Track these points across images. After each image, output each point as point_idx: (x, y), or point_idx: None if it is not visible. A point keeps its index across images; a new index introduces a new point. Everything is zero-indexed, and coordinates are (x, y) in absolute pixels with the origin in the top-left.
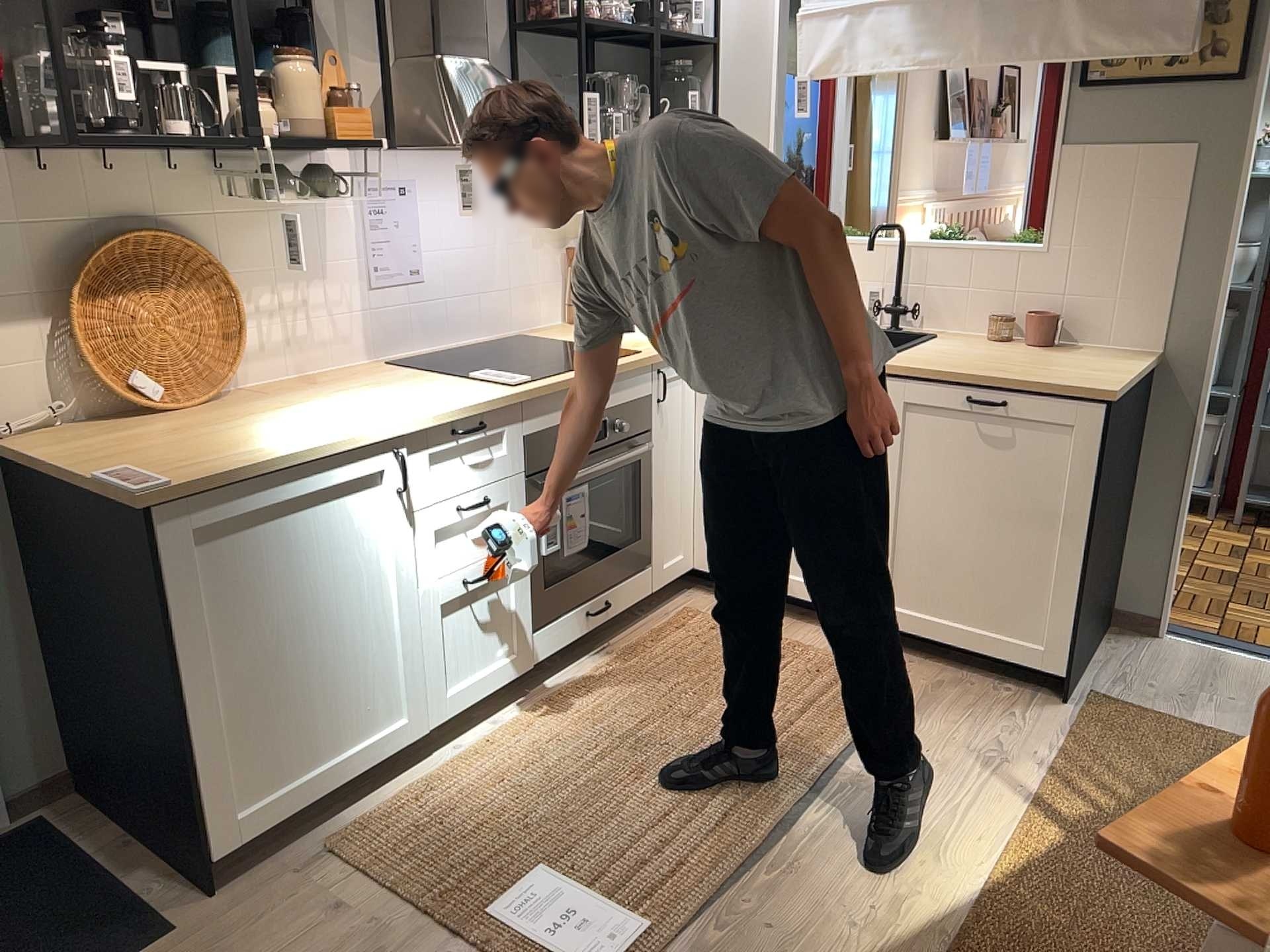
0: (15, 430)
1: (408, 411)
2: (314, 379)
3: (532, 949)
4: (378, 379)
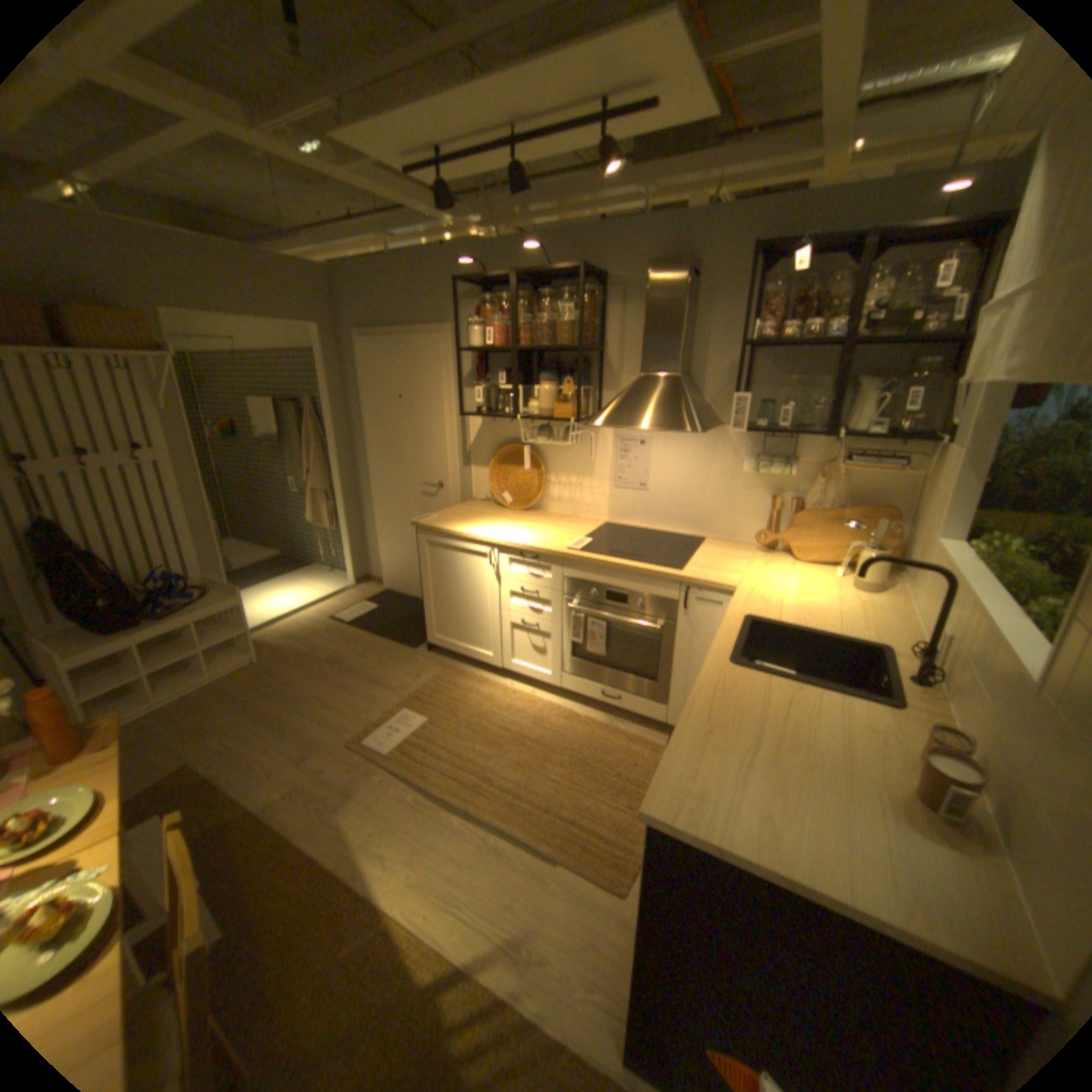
0: (477, 499)
1: (514, 537)
2: (570, 517)
3: (383, 723)
4: (574, 526)
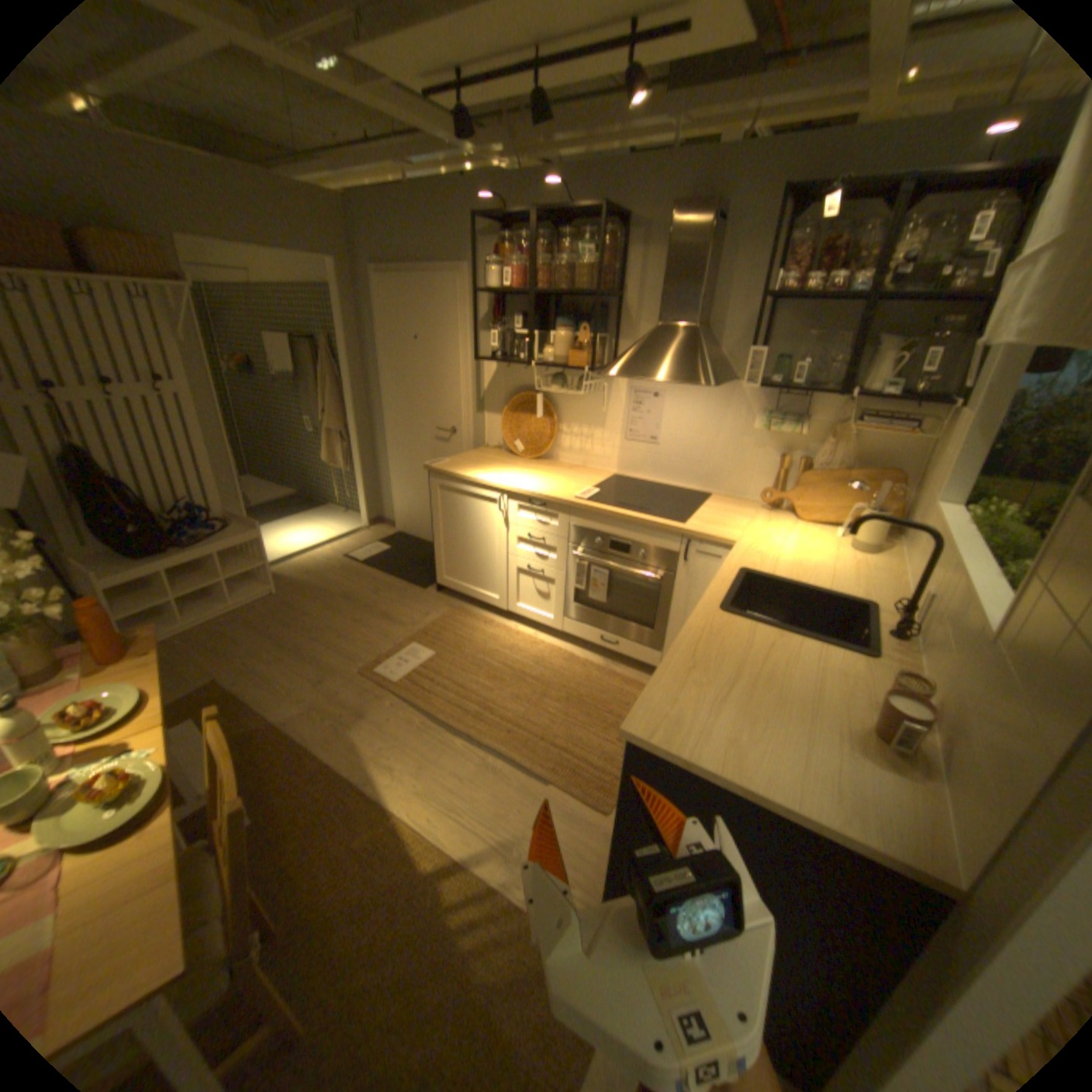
0: (489, 446)
1: (523, 485)
2: (579, 468)
3: (394, 654)
4: (583, 477)
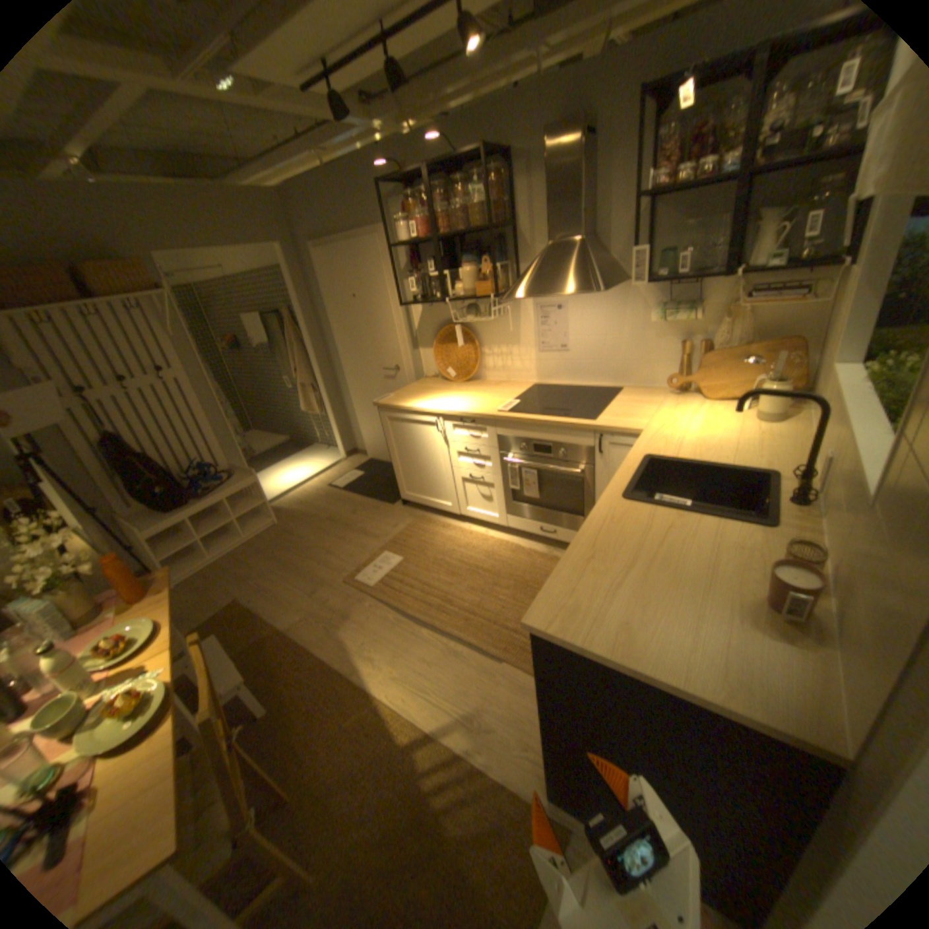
0: (427, 376)
1: (454, 406)
2: (504, 383)
3: (370, 563)
4: (506, 390)
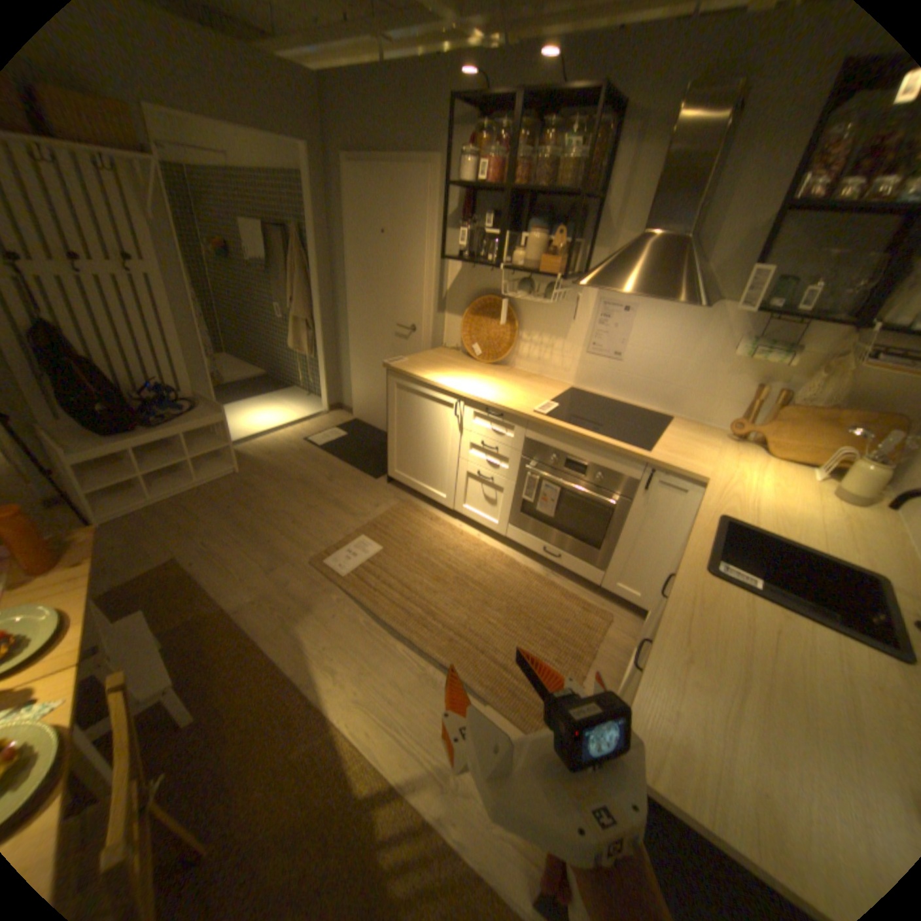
0: (446, 346)
1: (480, 392)
2: (535, 377)
3: (343, 546)
4: (540, 387)
